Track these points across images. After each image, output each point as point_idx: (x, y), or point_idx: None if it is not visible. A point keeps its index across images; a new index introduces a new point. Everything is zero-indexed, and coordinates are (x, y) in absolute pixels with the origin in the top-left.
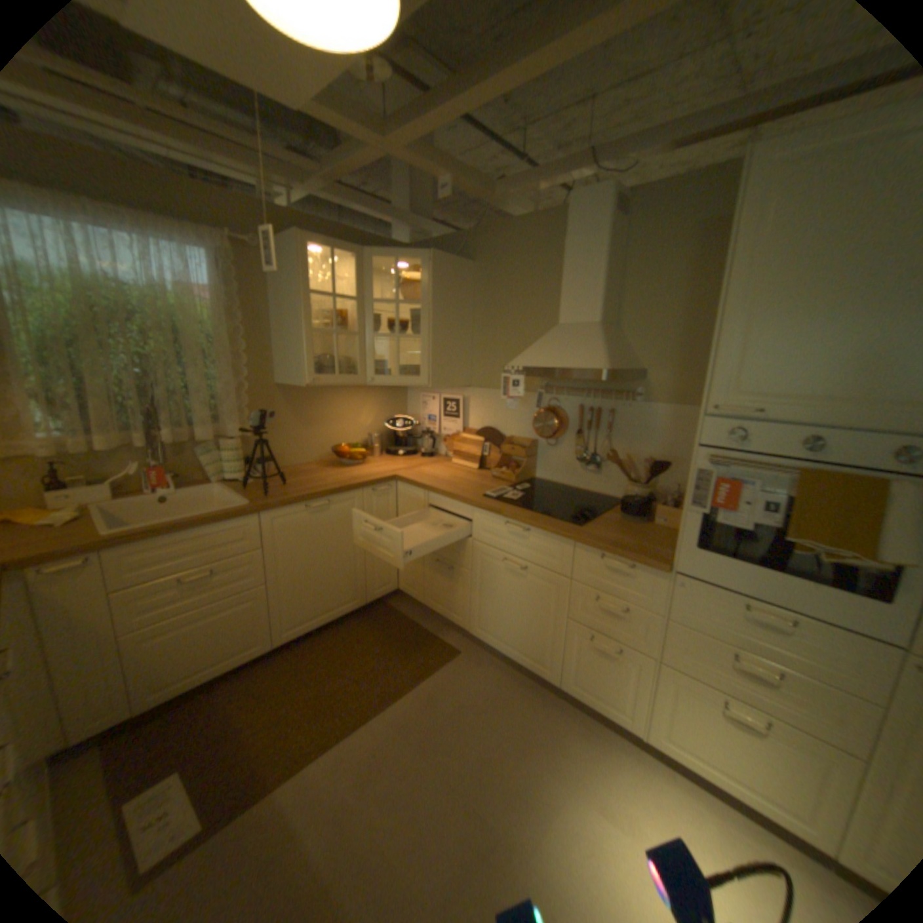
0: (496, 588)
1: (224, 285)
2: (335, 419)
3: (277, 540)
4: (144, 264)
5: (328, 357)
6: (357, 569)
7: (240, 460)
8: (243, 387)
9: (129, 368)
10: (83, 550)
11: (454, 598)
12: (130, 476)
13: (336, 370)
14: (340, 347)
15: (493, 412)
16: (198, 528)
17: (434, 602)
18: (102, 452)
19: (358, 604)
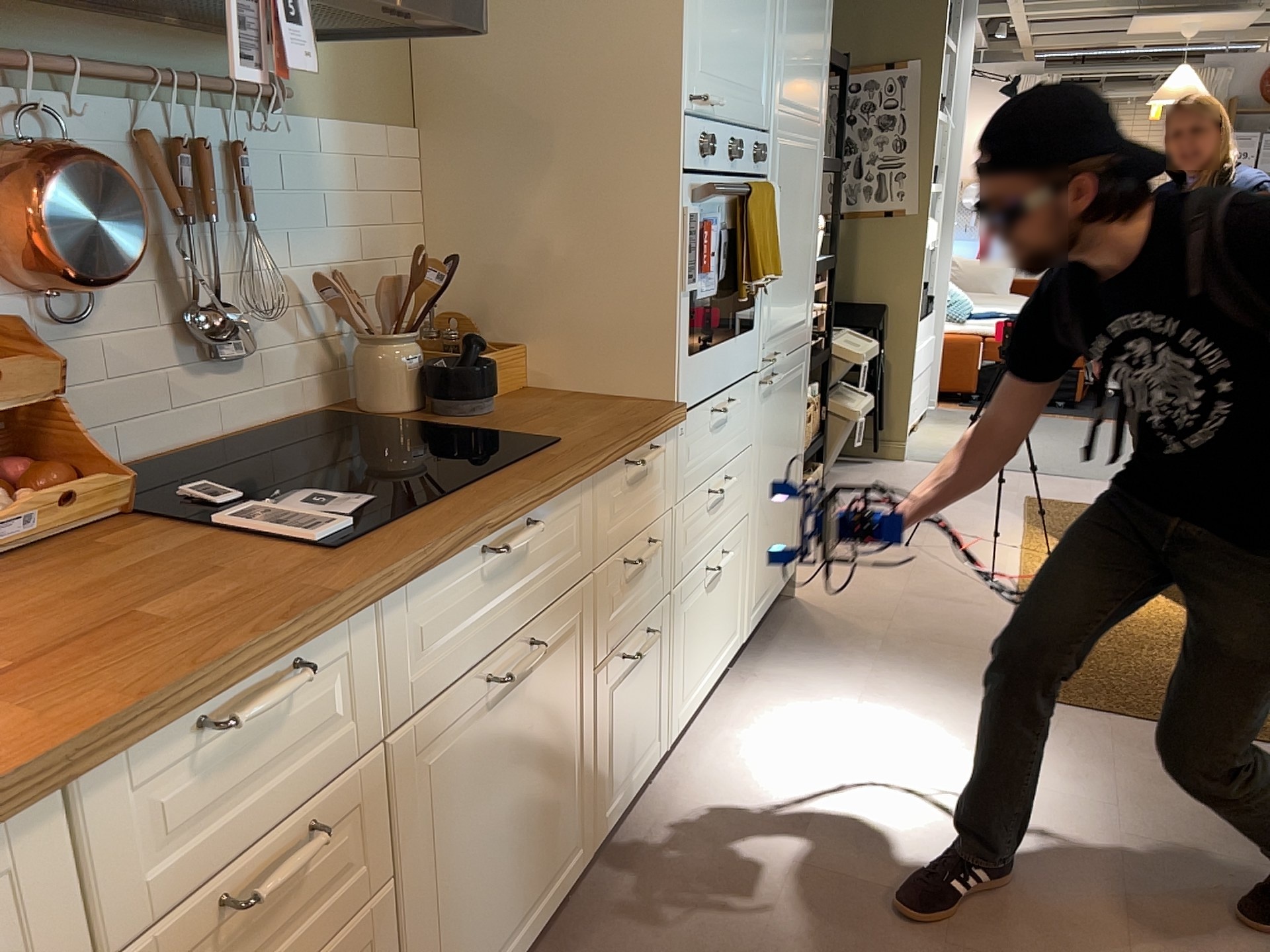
0: (475, 805)
1: None
2: None
3: None
4: None
5: None
6: None
7: None
8: None
9: None
10: None
11: None
12: None
13: None
14: None
15: None
16: None
17: None
18: None
19: None
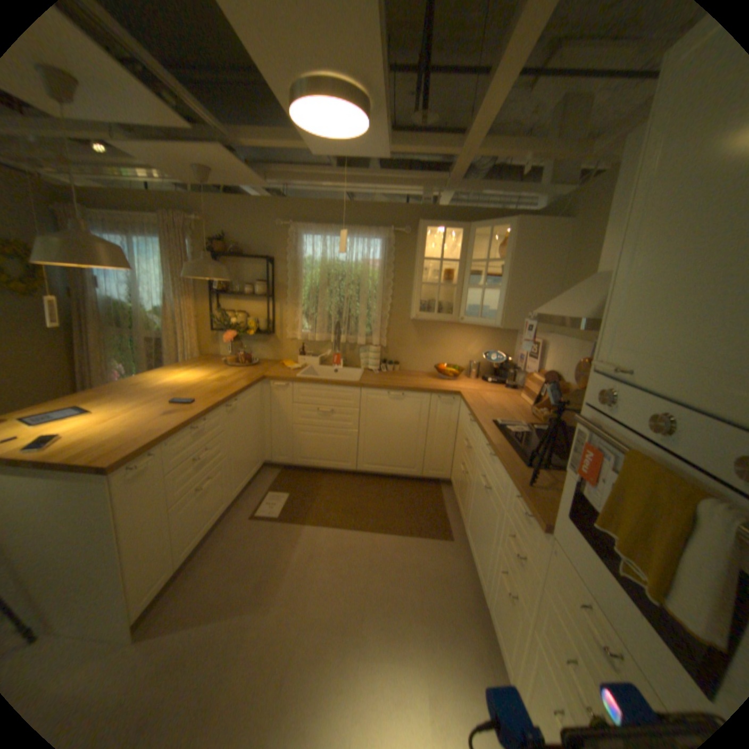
0: (478, 501)
1: (389, 258)
2: (448, 346)
3: (369, 407)
4: (354, 251)
5: (435, 302)
6: (418, 449)
7: (382, 361)
8: (388, 317)
9: (339, 304)
10: (287, 380)
11: (465, 499)
12: (328, 356)
13: (440, 311)
14: (454, 295)
15: (563, 358)
16: (330, 386)
17: (459, 498)
18: (318, 342)
19: (415, 474)
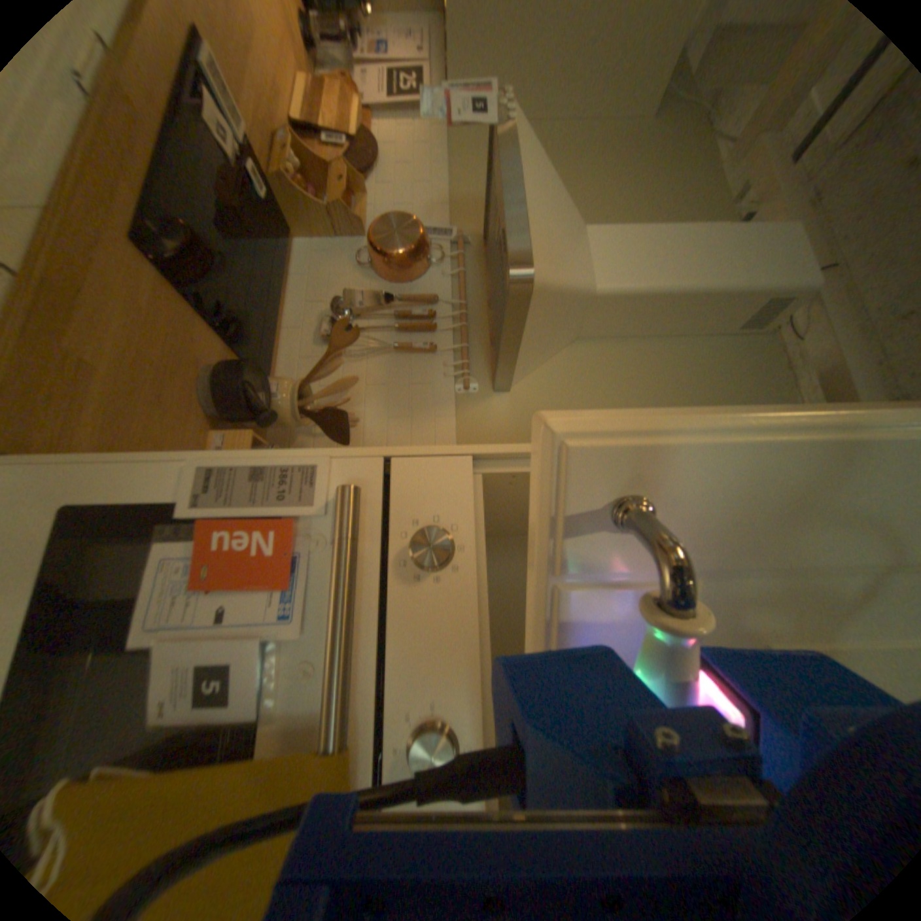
0: None
1: None
2: None
3: None
4: None
5: None
6: None
7: None
8: None
9: None
10: None
11: None
12: None
13: None
14: None
15: (406, 165)
16: None
17: None
18: None
19: None
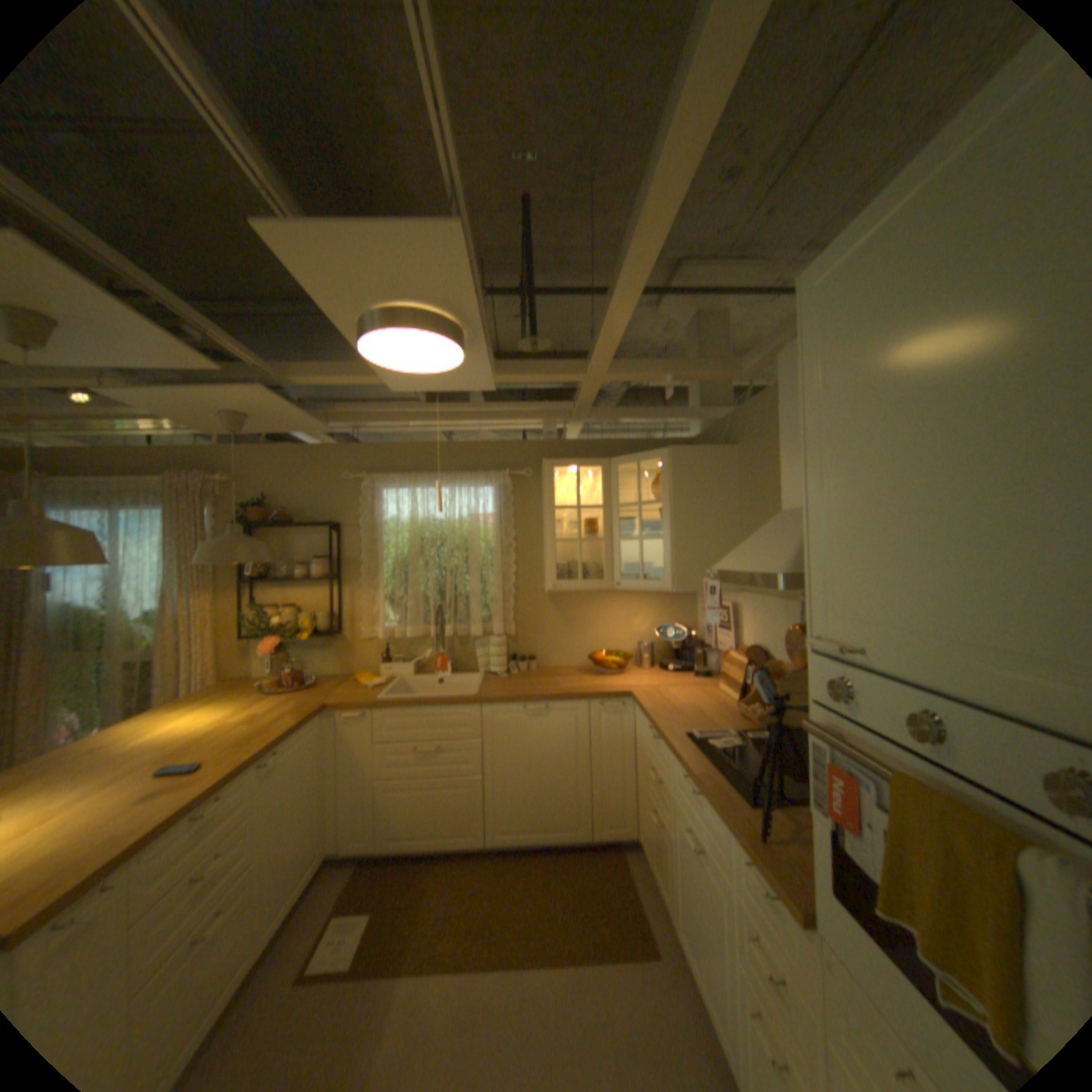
0: (689, 876)
1: (507, 509)
2: (605, 623)
3: (496, 733)
4: (457, 503)
5: (578, 563)
6: (581, 793)
7: (510, 655)
8: (513, 590)
9: (440, 577)
10: (364, 704)
11: (667, 874)
12: (427, 657)
13: (585, 574)
14: (603, 551)
15: (765, 626)
16: (433, 705)
17: (657, 873)
18: (411, 637)
19: (582, 839)
